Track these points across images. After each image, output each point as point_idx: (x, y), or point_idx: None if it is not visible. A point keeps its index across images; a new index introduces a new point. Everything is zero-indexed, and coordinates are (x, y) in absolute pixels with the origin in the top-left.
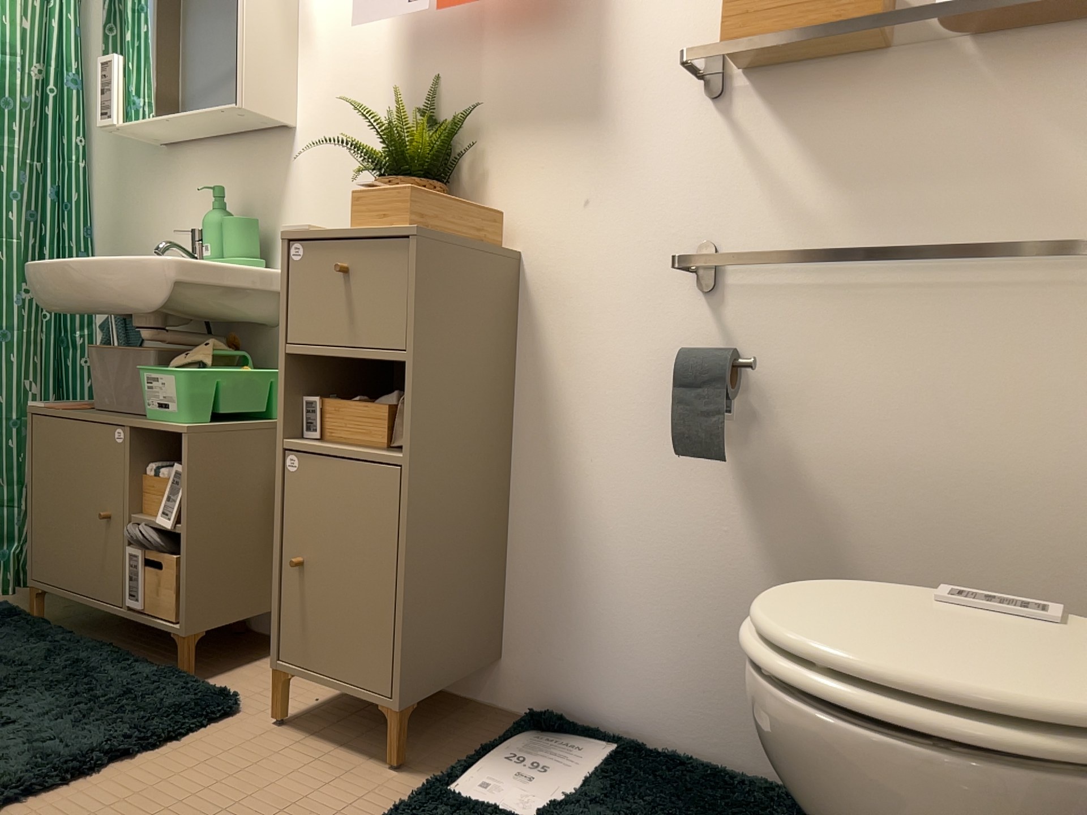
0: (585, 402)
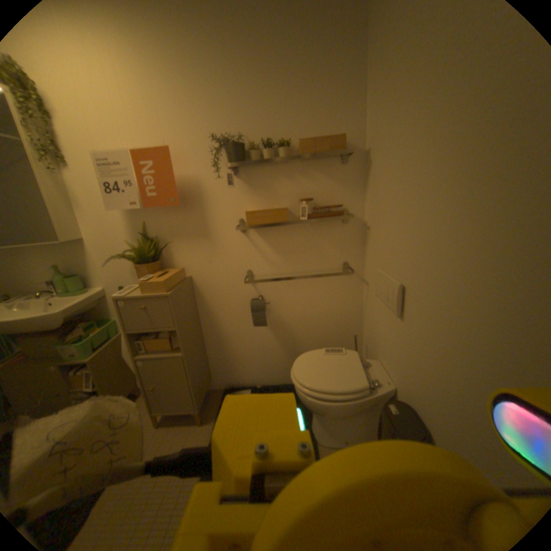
0: (223, 313)
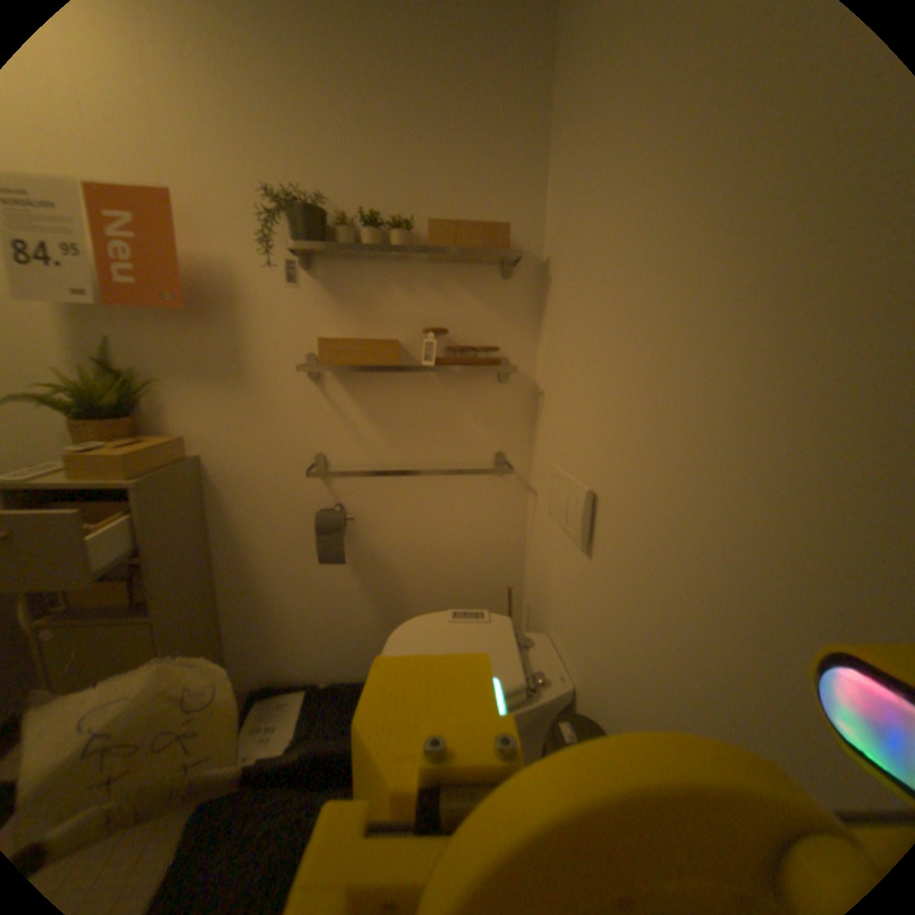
0: (259, 535)
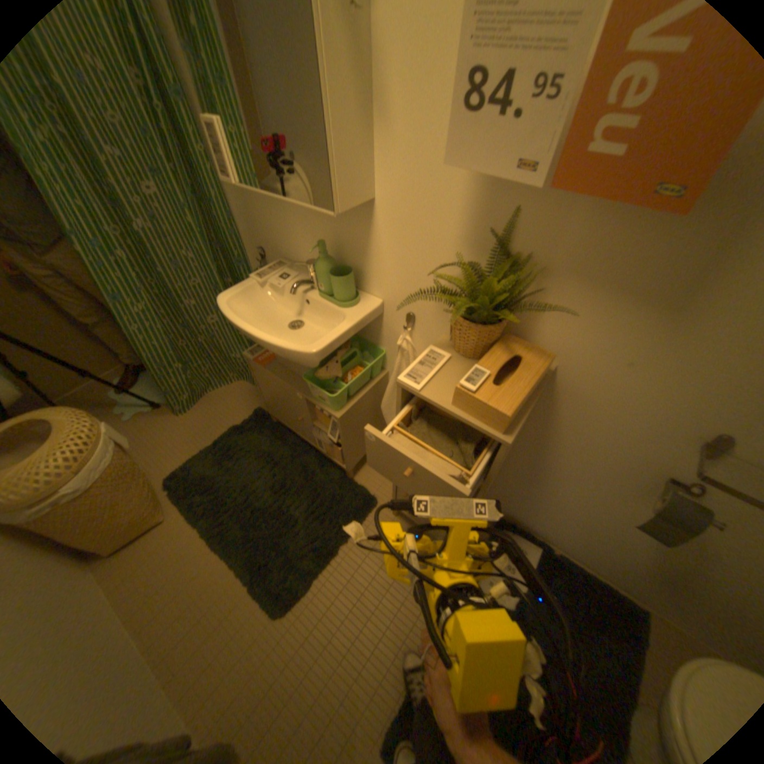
0: (574, 451)
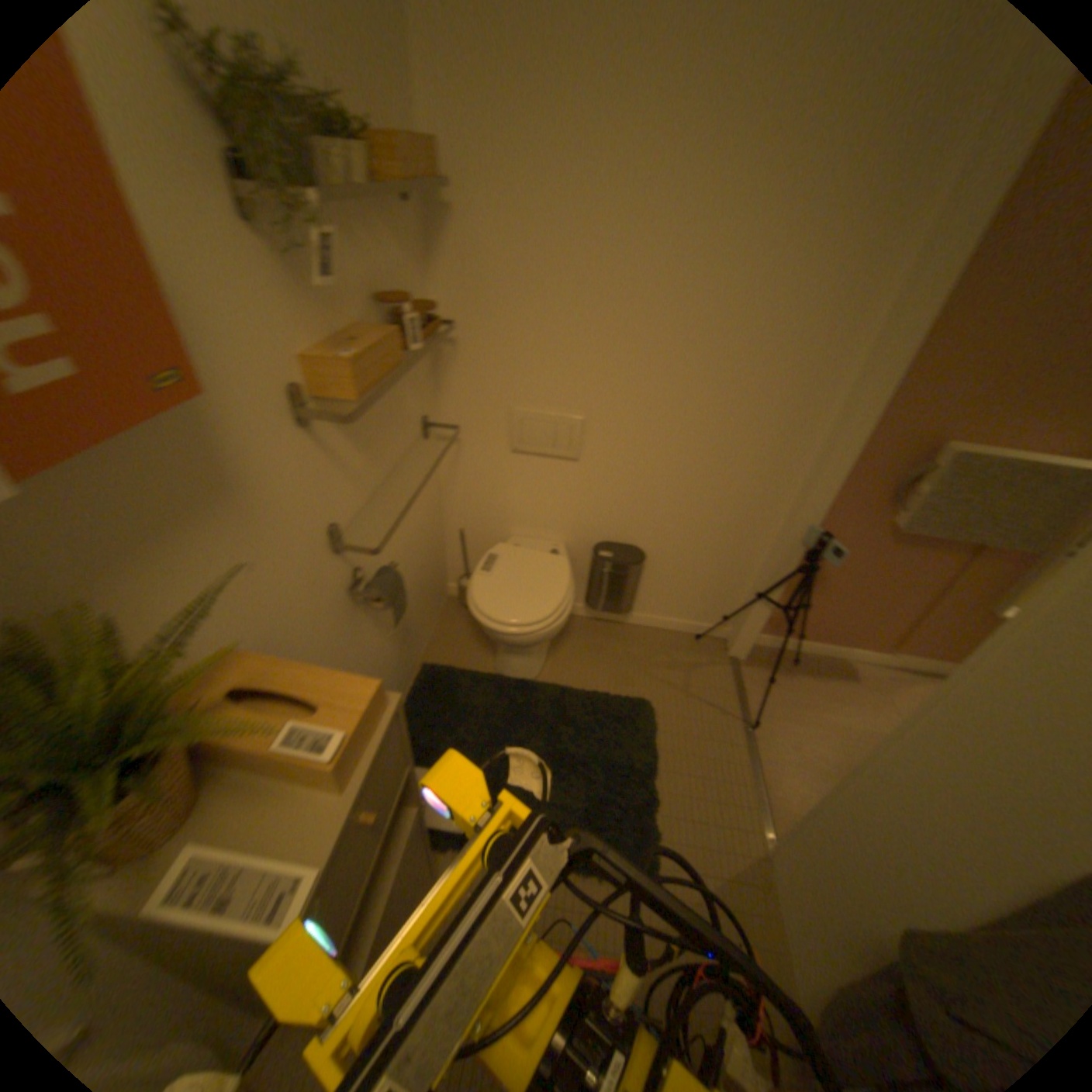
0: None
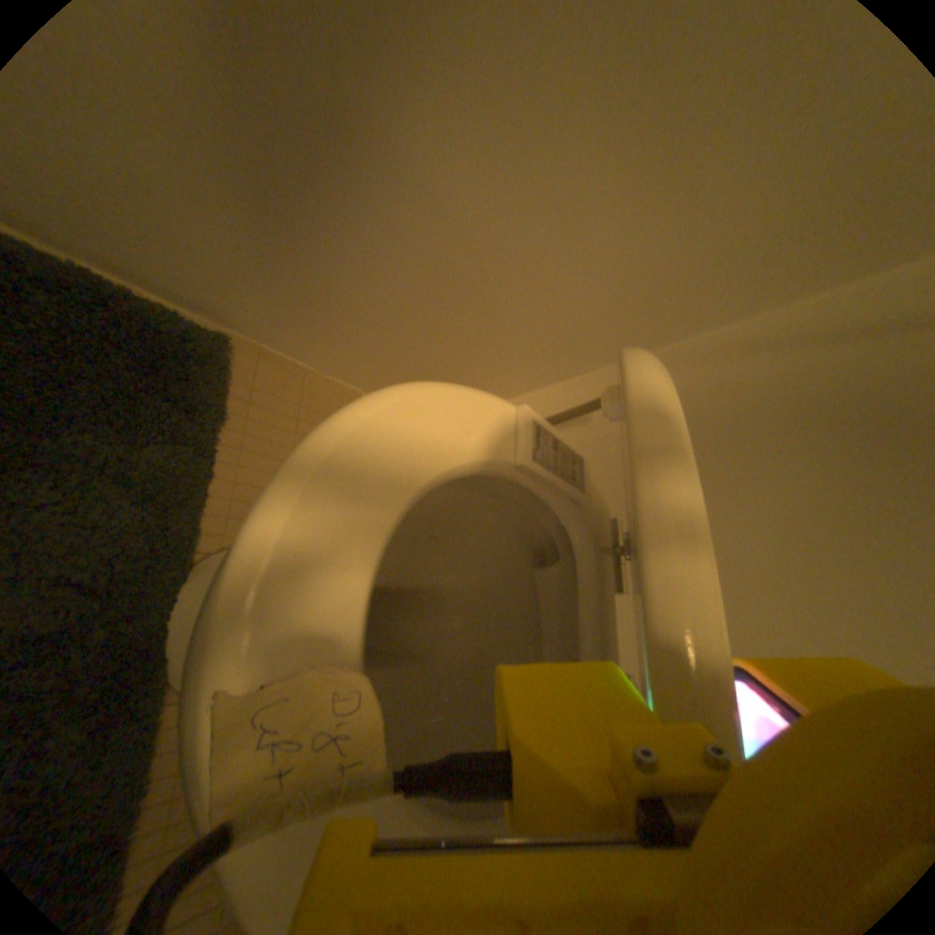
0: None
